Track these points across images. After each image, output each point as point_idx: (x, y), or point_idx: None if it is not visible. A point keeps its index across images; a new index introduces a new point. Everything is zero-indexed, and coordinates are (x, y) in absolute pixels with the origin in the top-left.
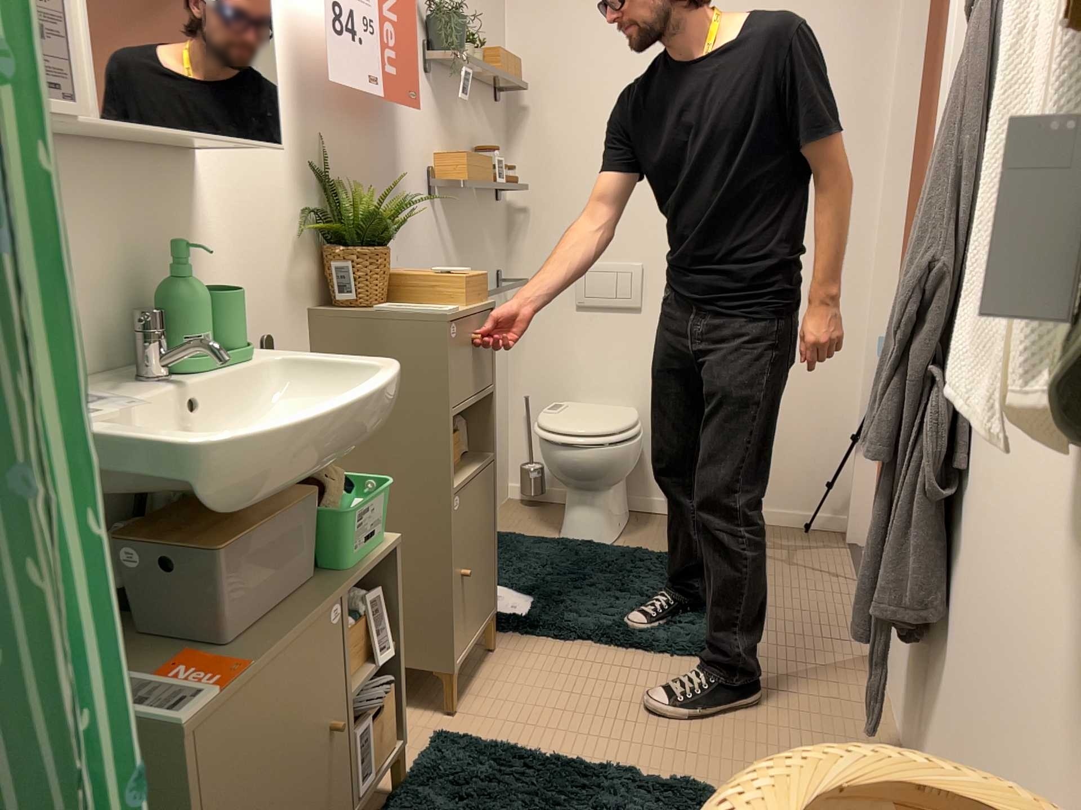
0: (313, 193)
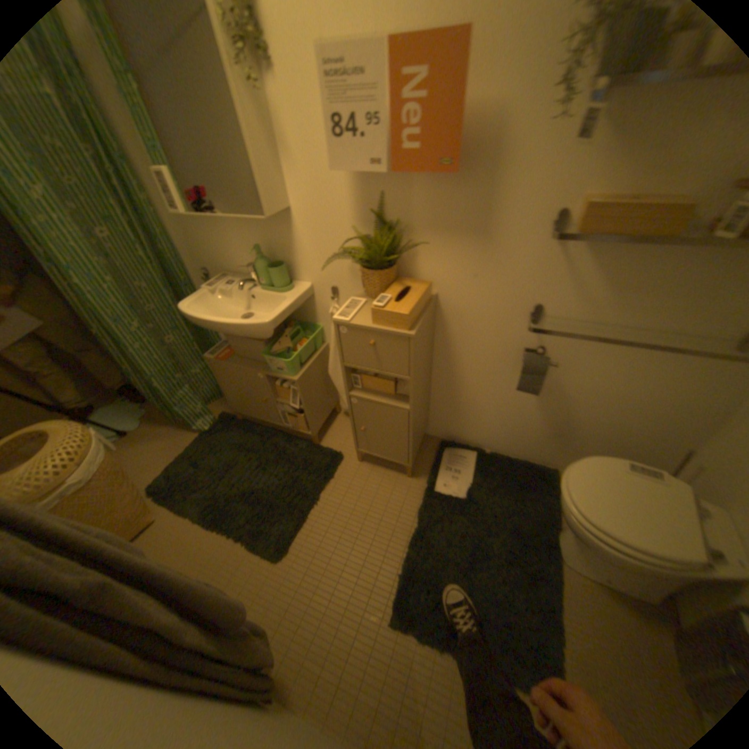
0: (362, 222)
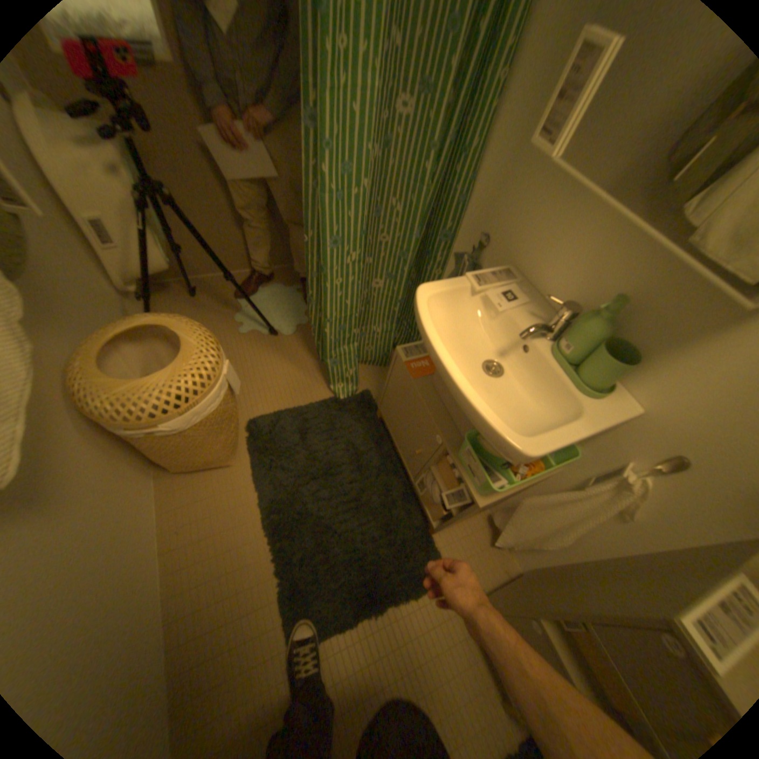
0: None
